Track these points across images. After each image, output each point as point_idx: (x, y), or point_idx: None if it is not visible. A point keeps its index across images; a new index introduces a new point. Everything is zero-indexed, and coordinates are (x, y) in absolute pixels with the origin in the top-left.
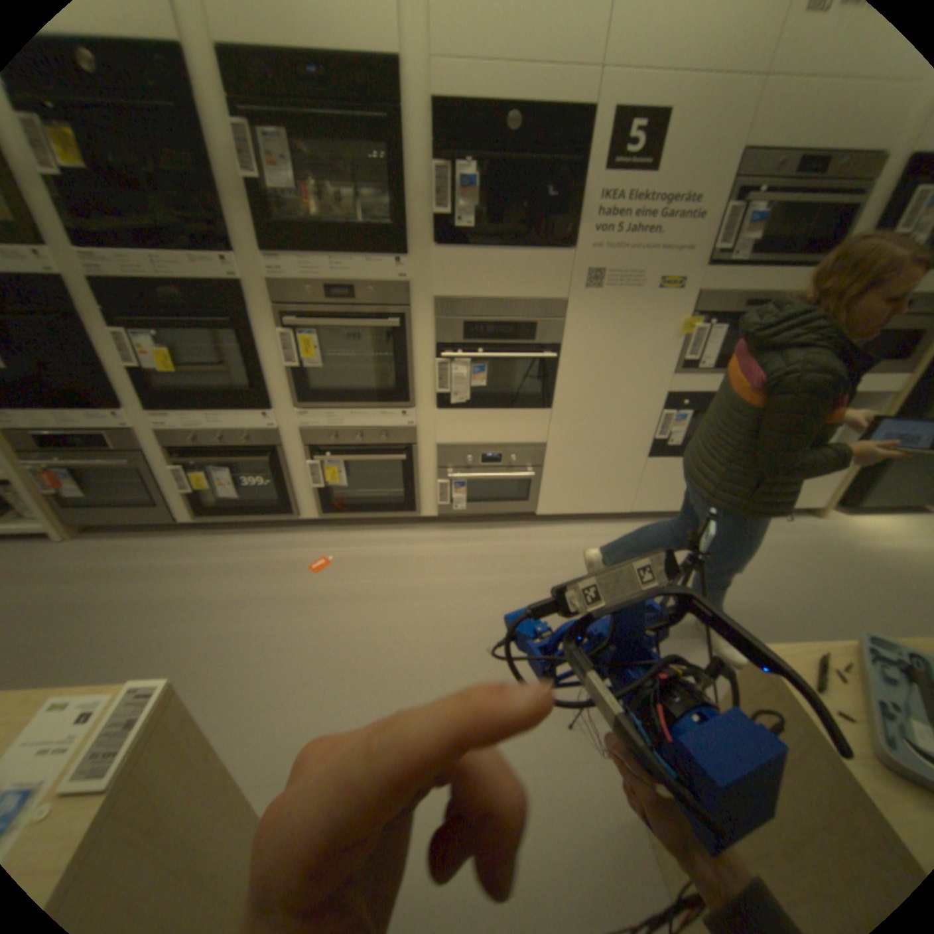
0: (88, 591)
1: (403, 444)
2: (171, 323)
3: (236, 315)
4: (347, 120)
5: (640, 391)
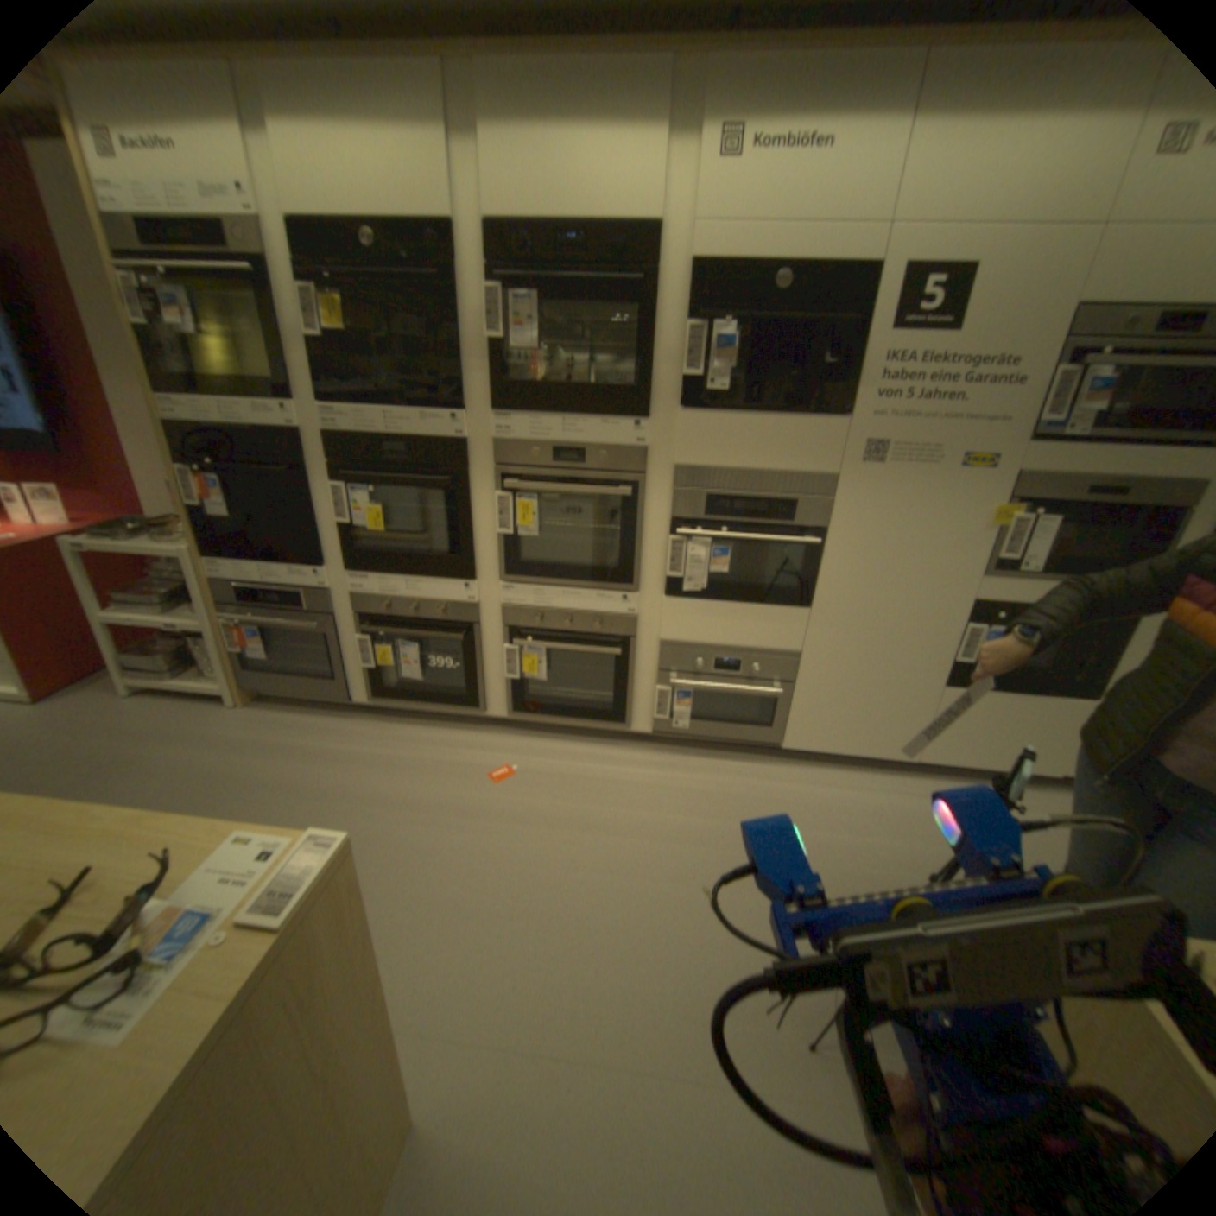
0: (249, 765)
1: (618, 635)
2: (390, 480)
3: (456, 475)
4: (600, 283)
5: (933, 594)
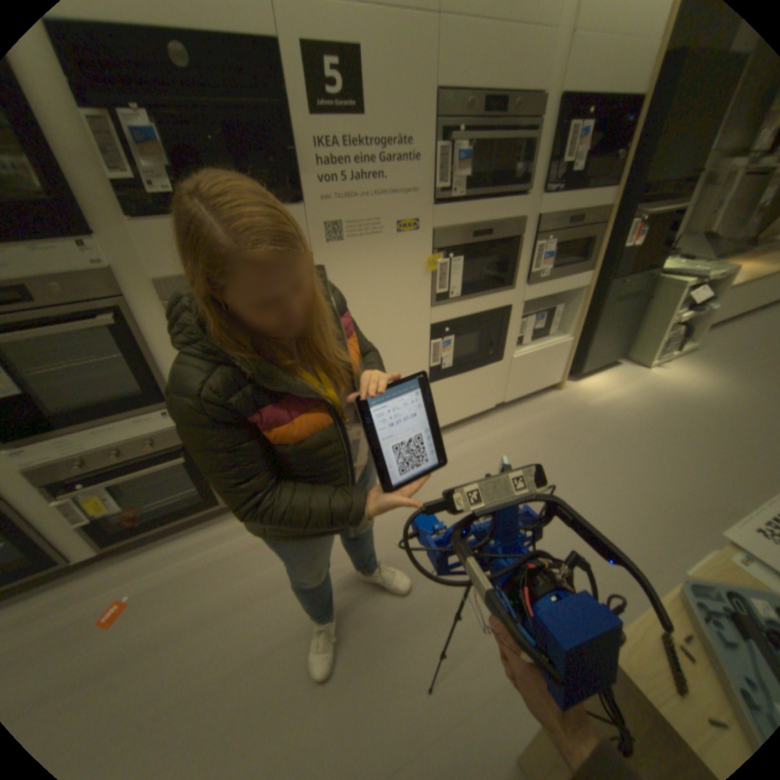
0: None
1: (175, 445)
2: None
3: None
4: None
5: (404, 329)
